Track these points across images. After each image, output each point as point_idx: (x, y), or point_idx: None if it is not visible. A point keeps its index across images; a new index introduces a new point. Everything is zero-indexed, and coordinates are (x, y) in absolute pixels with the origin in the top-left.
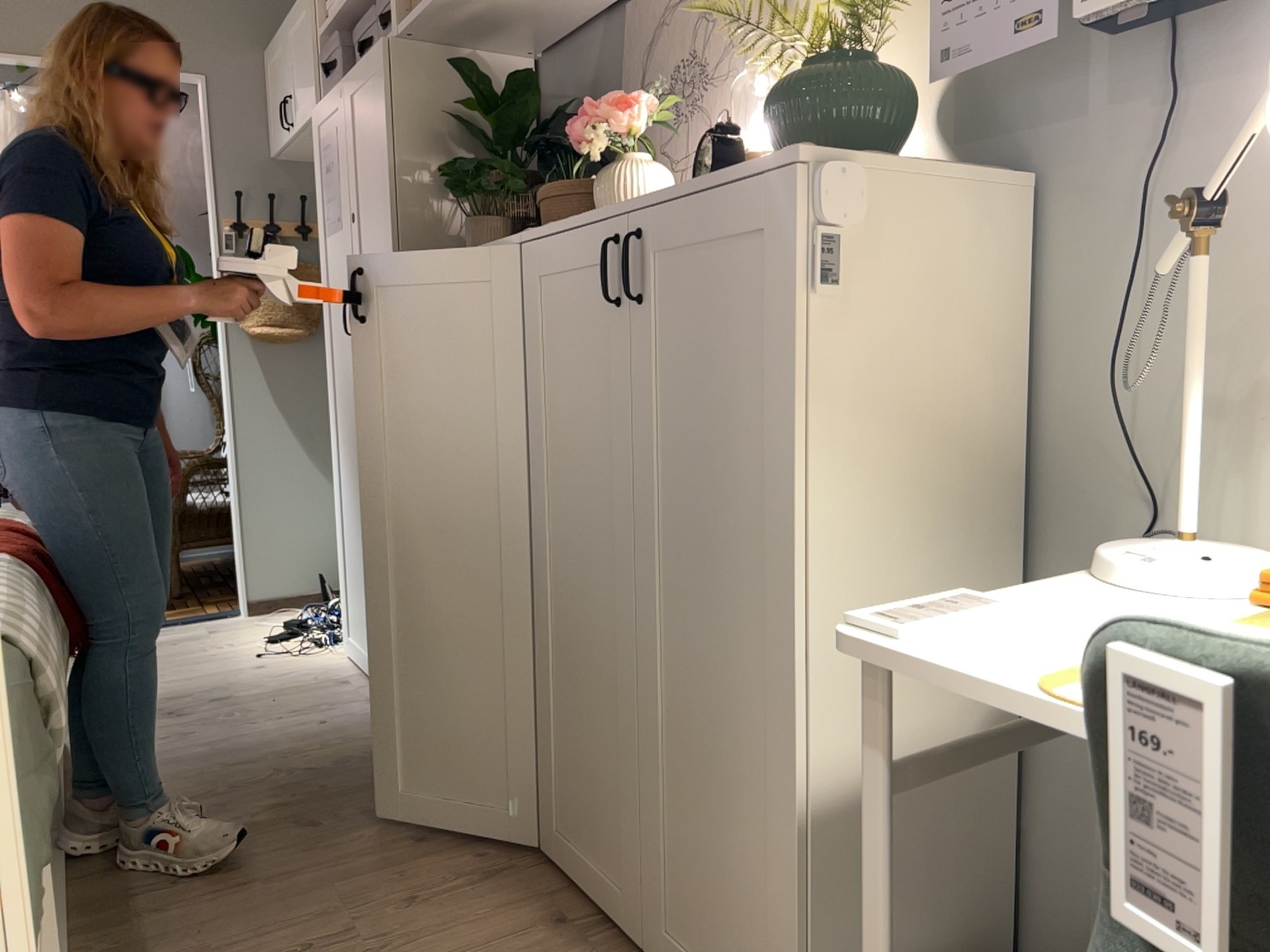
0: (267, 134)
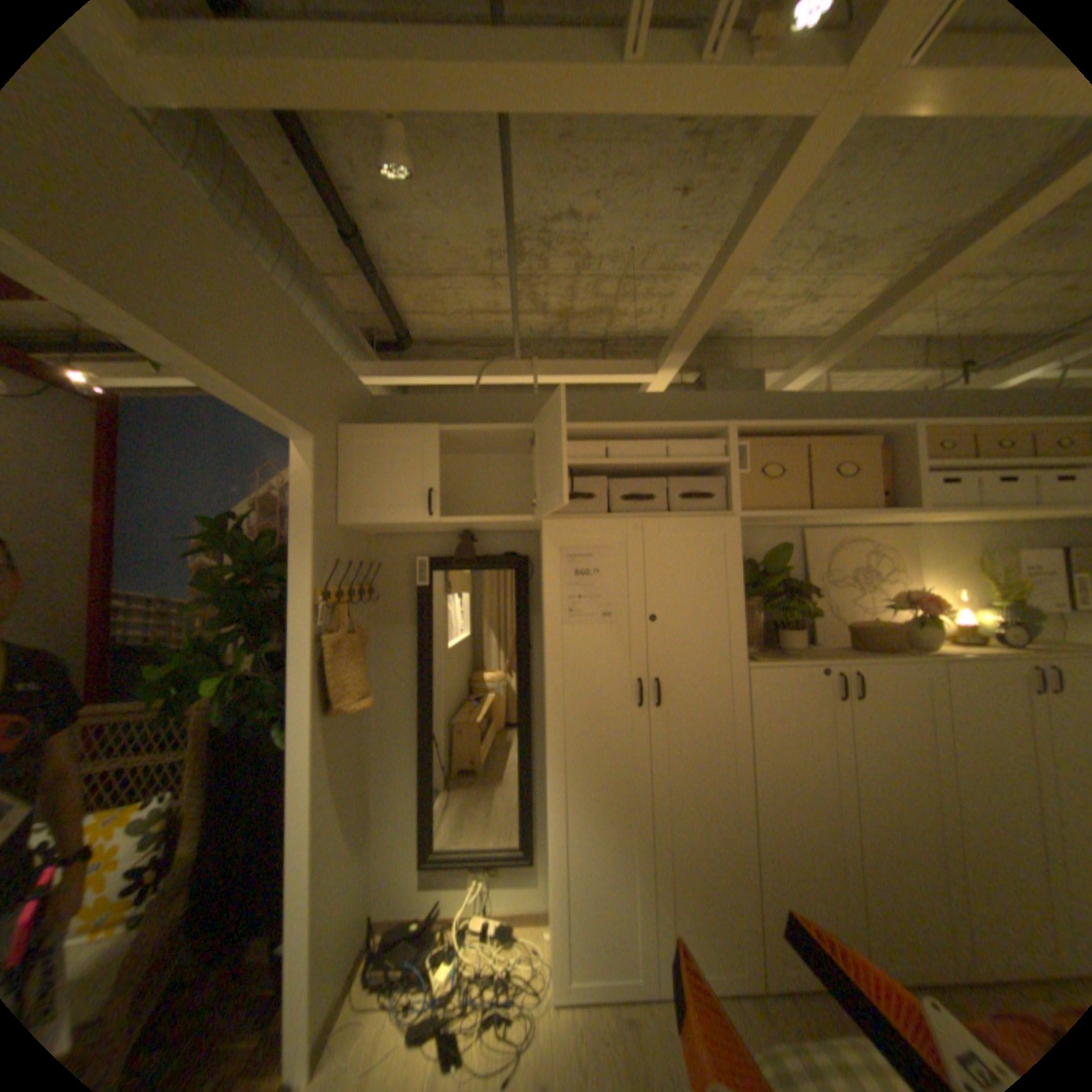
0: (337, 503)
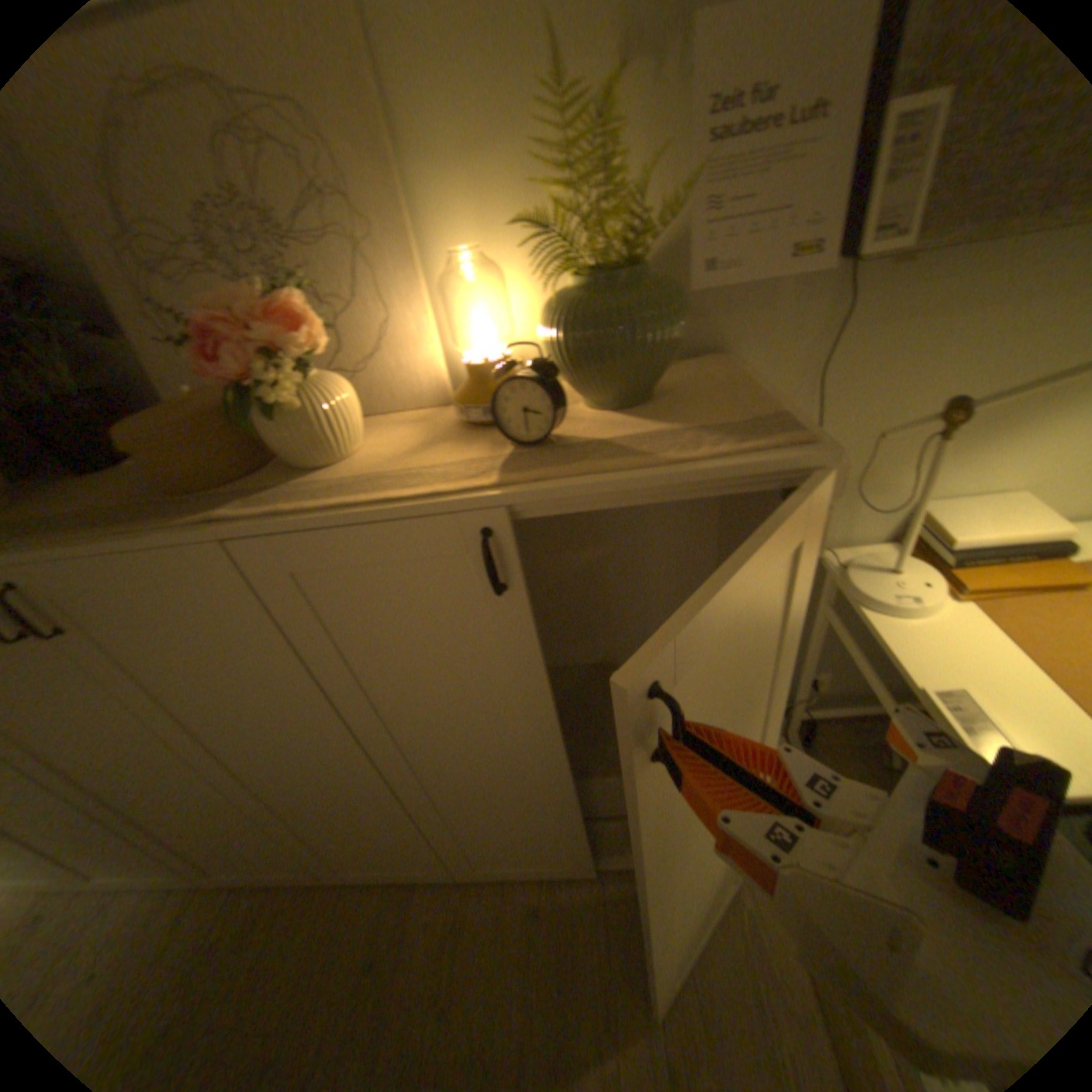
0: None
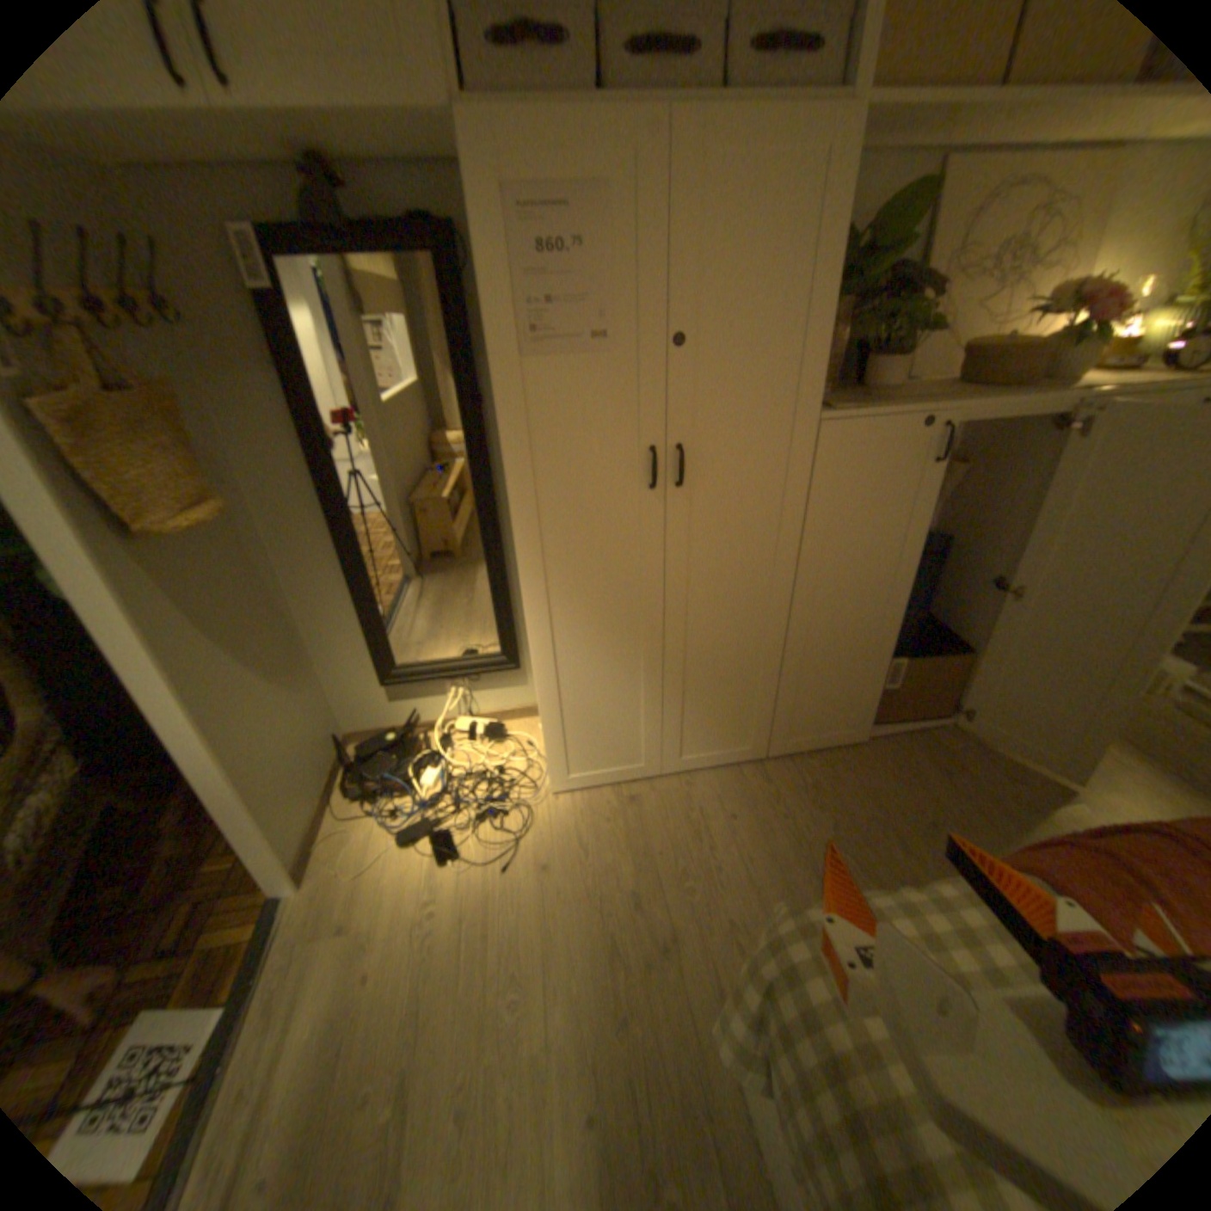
0: None
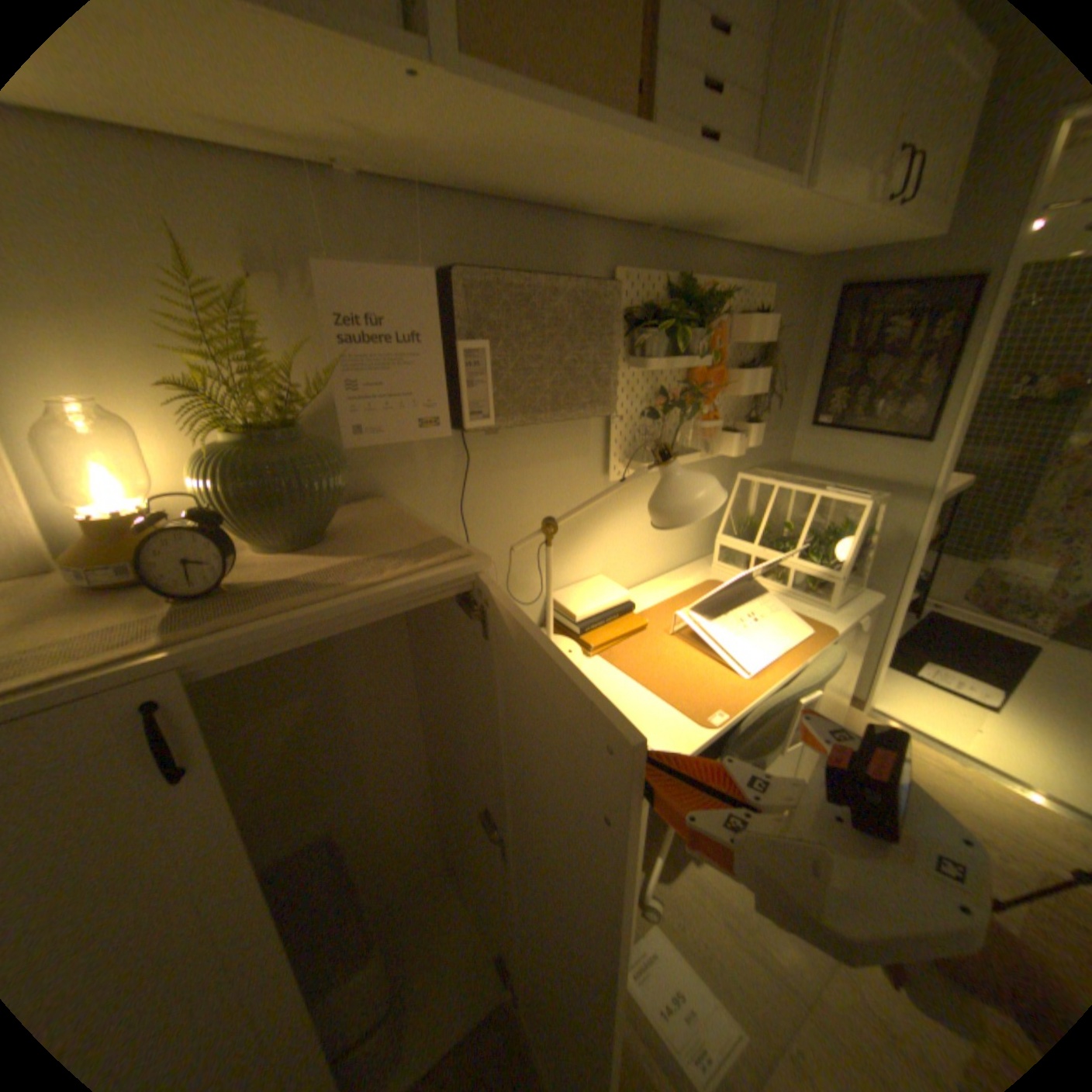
0: None
